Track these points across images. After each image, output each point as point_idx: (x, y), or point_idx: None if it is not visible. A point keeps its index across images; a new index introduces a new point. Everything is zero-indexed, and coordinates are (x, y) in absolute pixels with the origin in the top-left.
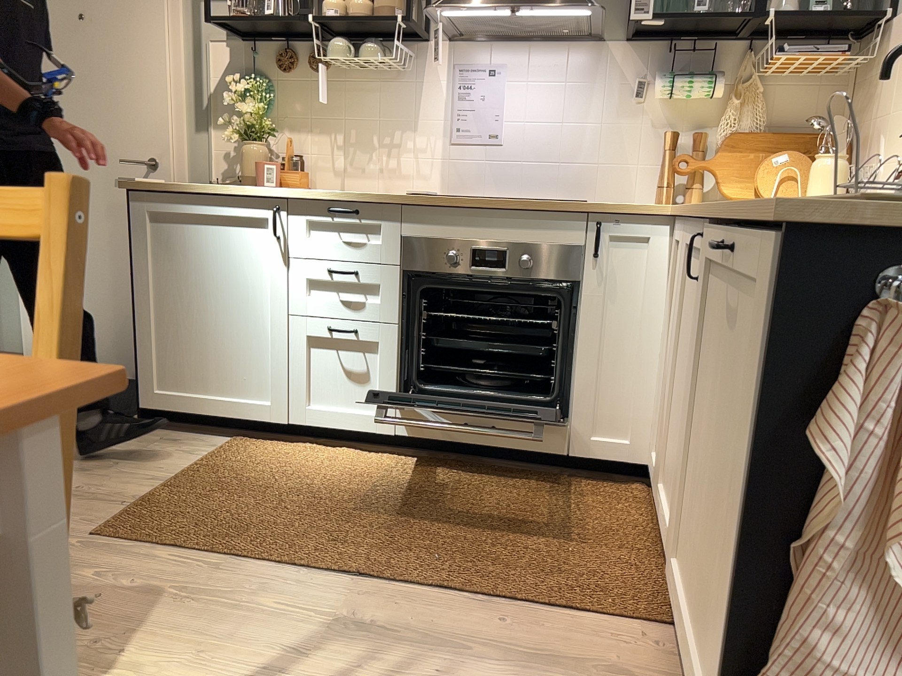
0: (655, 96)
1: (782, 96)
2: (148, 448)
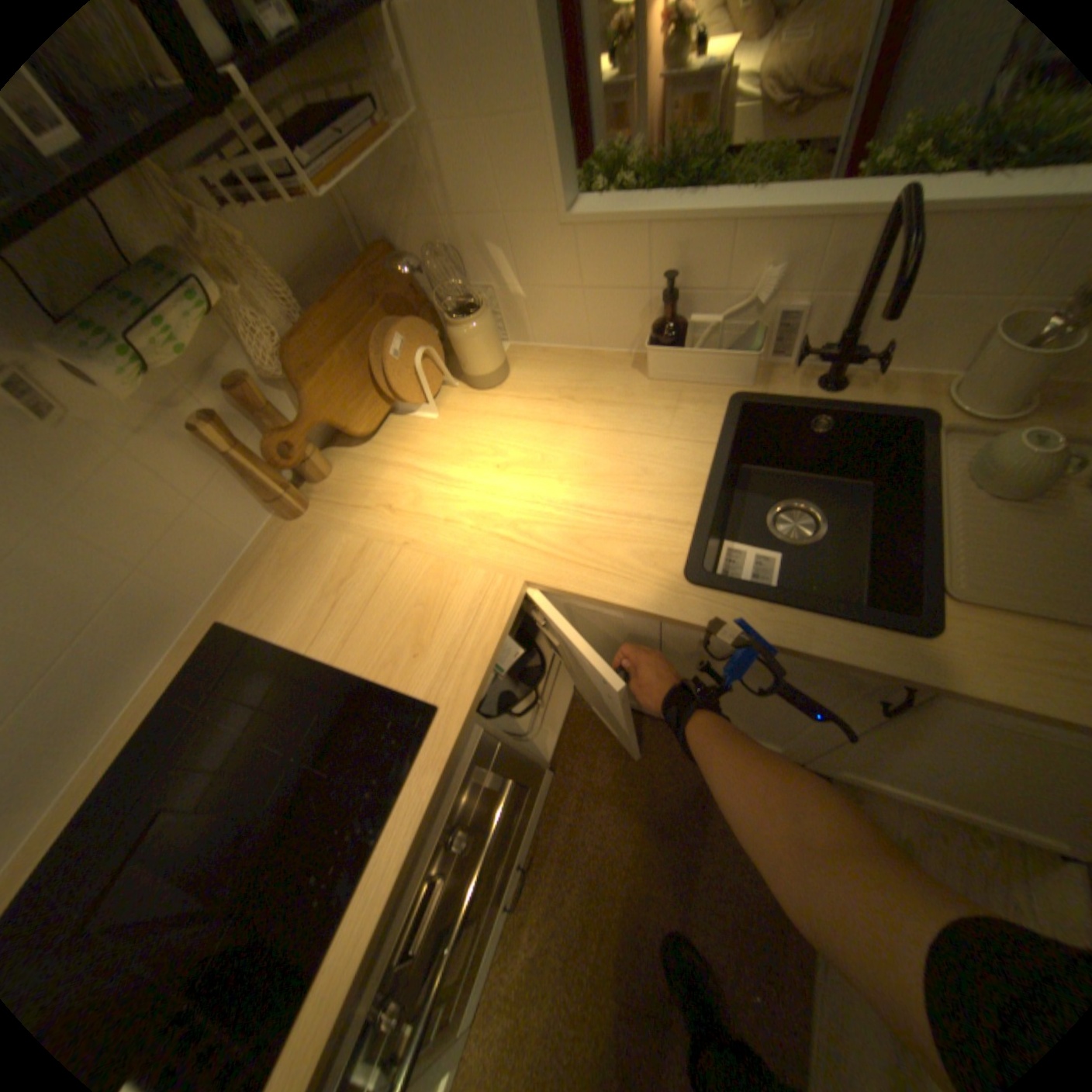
0: (111, 394)
1: (249, 213)
2: None
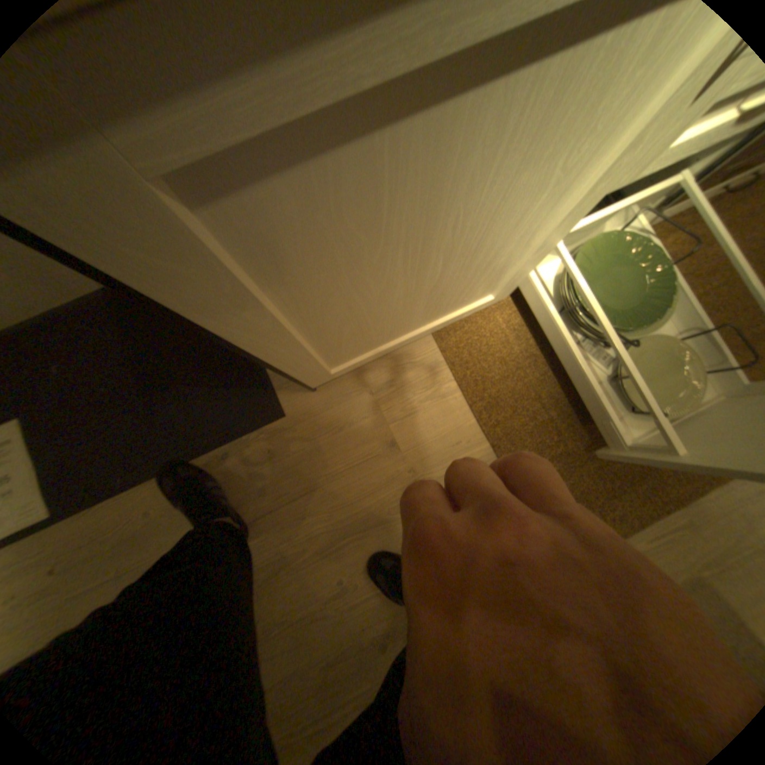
0: None
1: None
2: (384, 418)
